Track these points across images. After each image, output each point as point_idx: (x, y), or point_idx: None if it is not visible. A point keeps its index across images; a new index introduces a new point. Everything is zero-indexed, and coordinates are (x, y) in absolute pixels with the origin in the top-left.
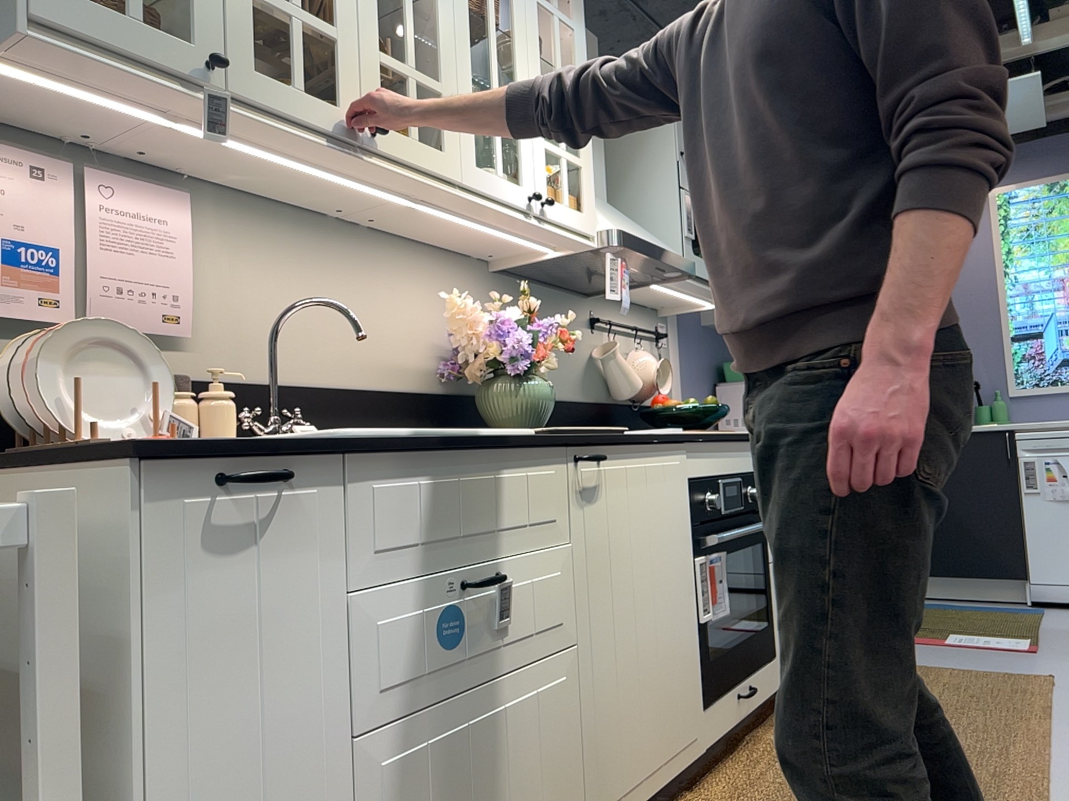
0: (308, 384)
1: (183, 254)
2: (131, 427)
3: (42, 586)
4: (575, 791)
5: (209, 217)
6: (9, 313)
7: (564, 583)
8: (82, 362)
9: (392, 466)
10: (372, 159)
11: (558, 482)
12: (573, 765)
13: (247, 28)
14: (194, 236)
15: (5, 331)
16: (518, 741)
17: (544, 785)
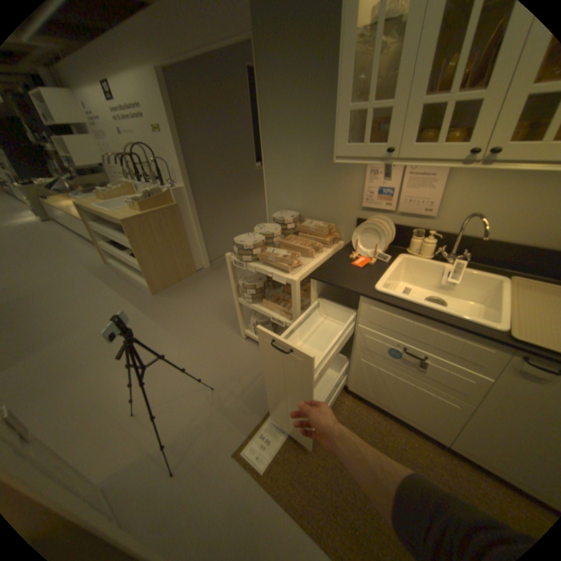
0: (498, 240)
1: (441, 186)
2: (367, 255)
3: (294, 293)
4: (450, 434)
5: (465, 166)
6: (379, 207)
7: (479, 389)
8: (369, 233)
9: (383, 307)
10: (491, 166)
11: (498, 358)
12: (453, 429)
13: (416, 124)
14: (453, 176)
15: (378, 211)
16: (421, 399)
17: (430, 417)
